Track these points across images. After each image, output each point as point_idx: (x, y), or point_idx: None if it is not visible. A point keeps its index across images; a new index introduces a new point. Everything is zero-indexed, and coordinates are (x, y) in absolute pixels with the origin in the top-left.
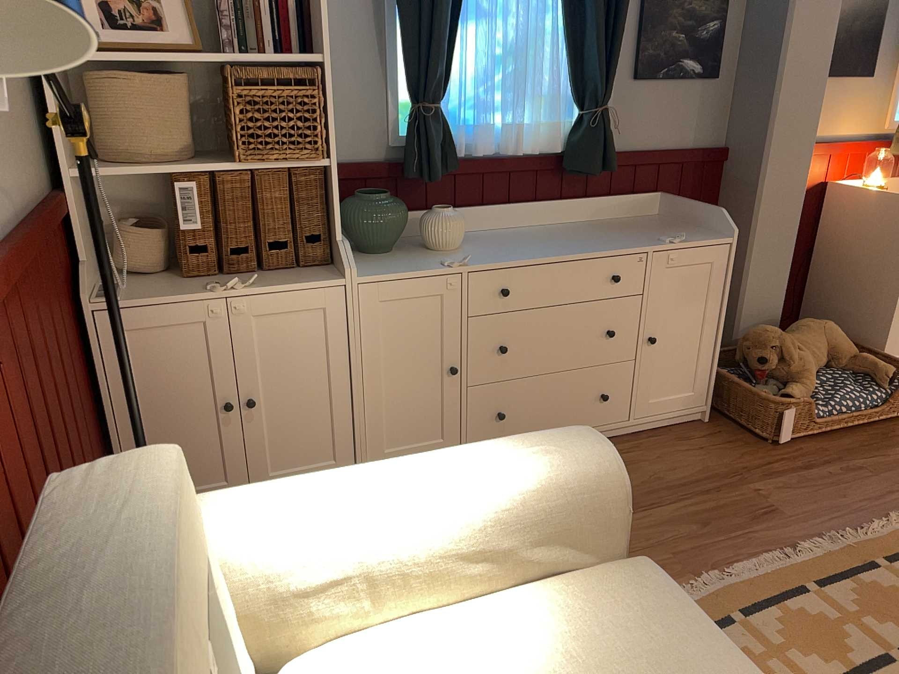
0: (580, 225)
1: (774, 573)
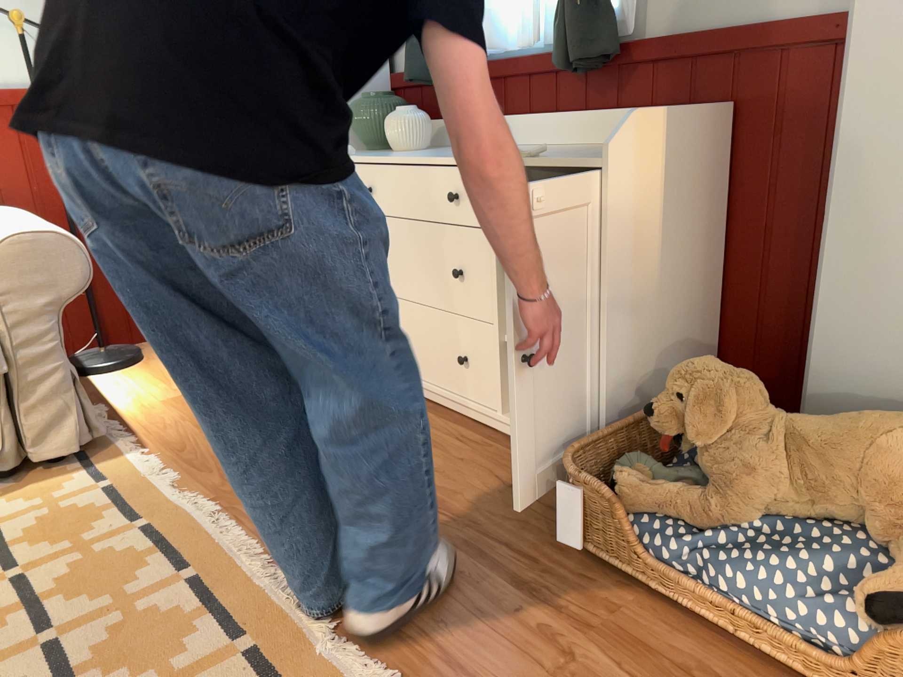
0: (575, 147)
1: (214, 546)
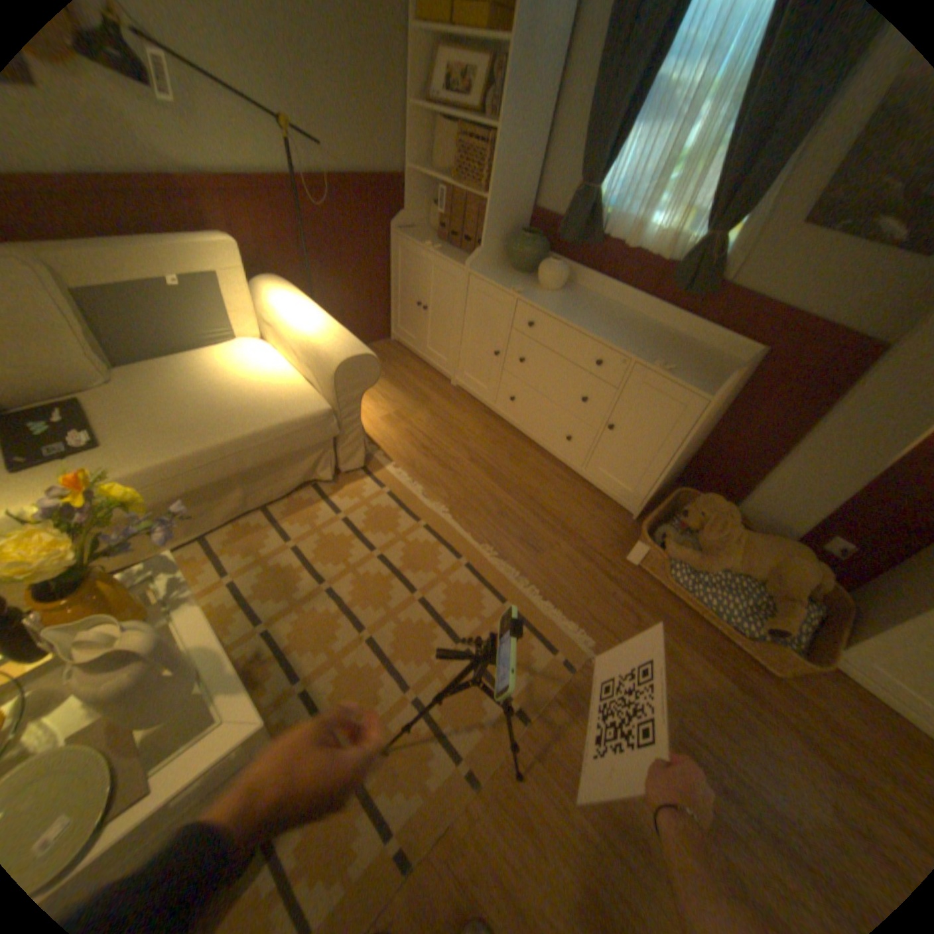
0: (664, 332)
1: (467, 544)
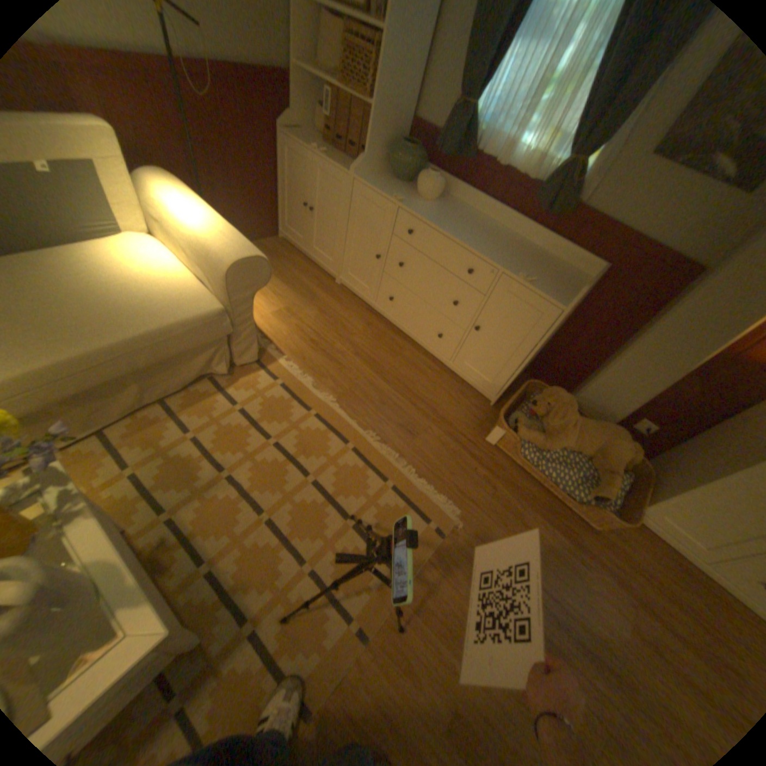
0: (524, 245)
1: (353, 431)
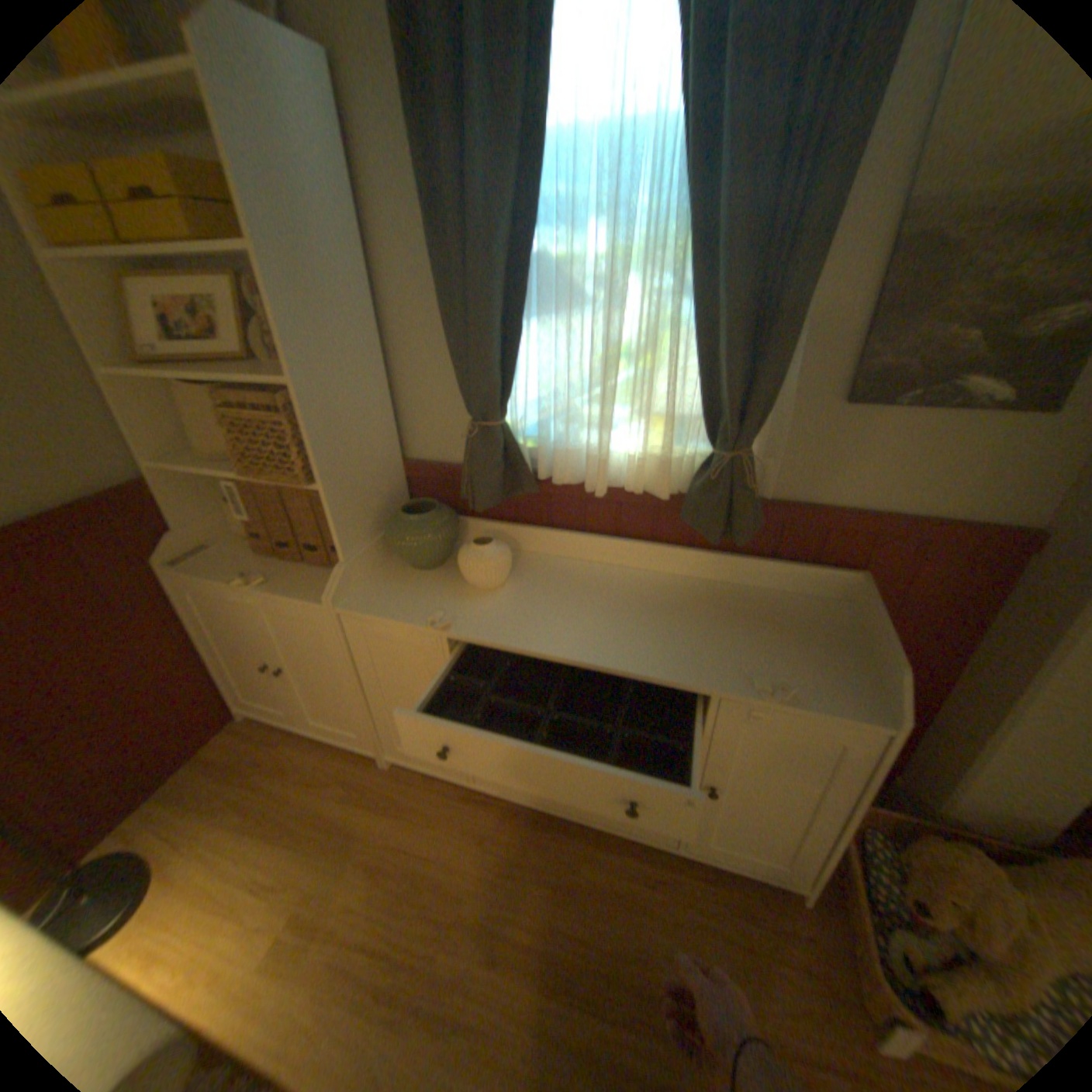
0: (701, 589)
1: None
